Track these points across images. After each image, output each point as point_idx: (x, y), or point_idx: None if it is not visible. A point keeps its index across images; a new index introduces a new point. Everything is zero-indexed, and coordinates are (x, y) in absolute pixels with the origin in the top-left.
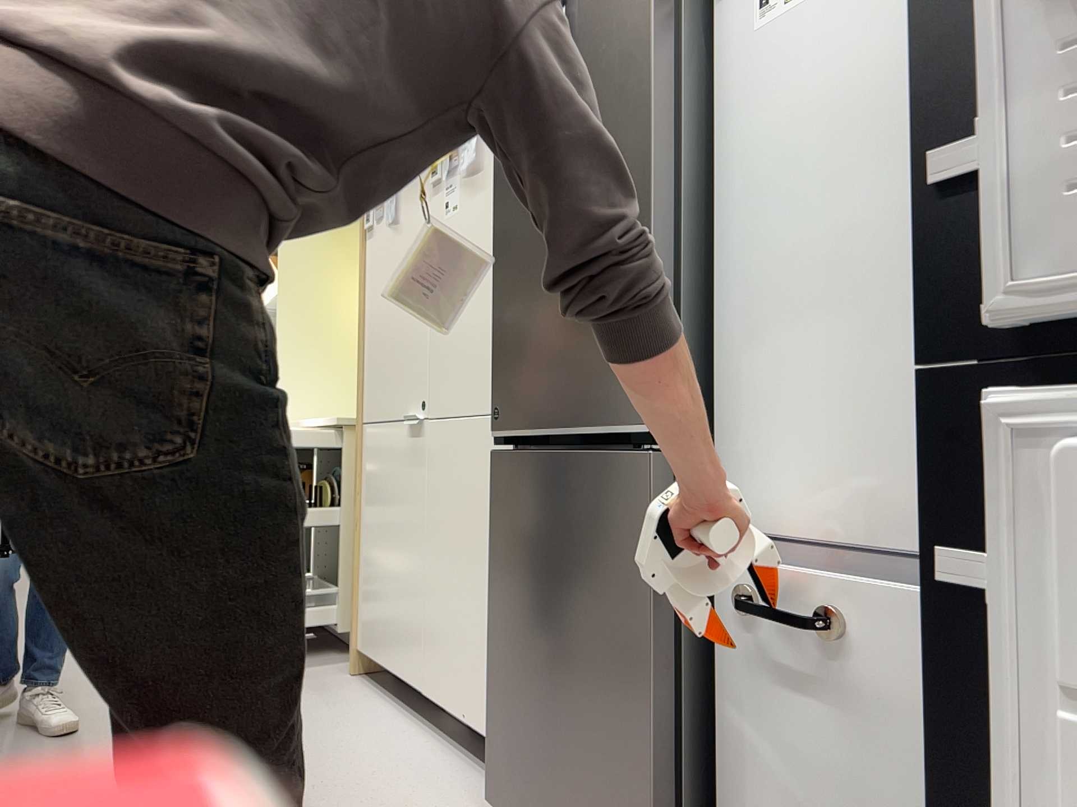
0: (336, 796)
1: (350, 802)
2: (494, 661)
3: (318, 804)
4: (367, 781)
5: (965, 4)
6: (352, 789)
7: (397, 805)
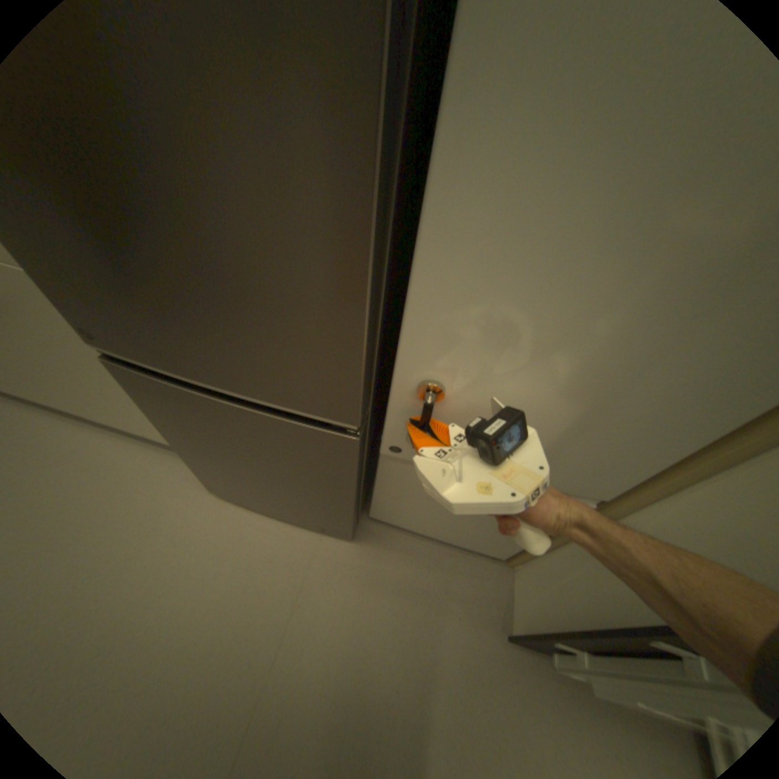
0: (98, 532)
1: (113, 530)
2: (187, 455)
3: (93, 546)
4: (107, 504)
5: None
6: (103, 517)
7: (147, 513)
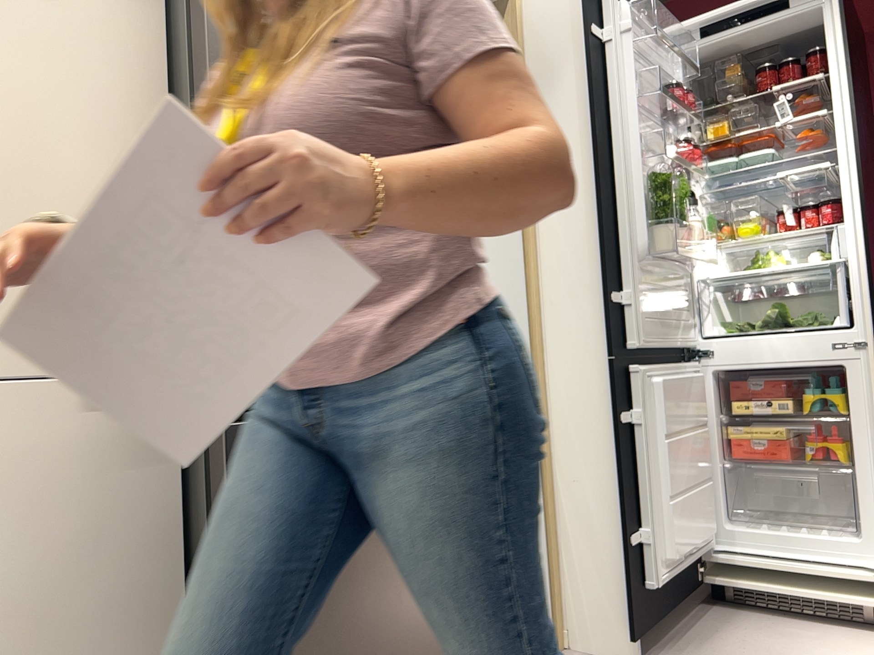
0: None
1: None
2: None
3: None
4: None
5: (611, 249)
6: None
7: None
